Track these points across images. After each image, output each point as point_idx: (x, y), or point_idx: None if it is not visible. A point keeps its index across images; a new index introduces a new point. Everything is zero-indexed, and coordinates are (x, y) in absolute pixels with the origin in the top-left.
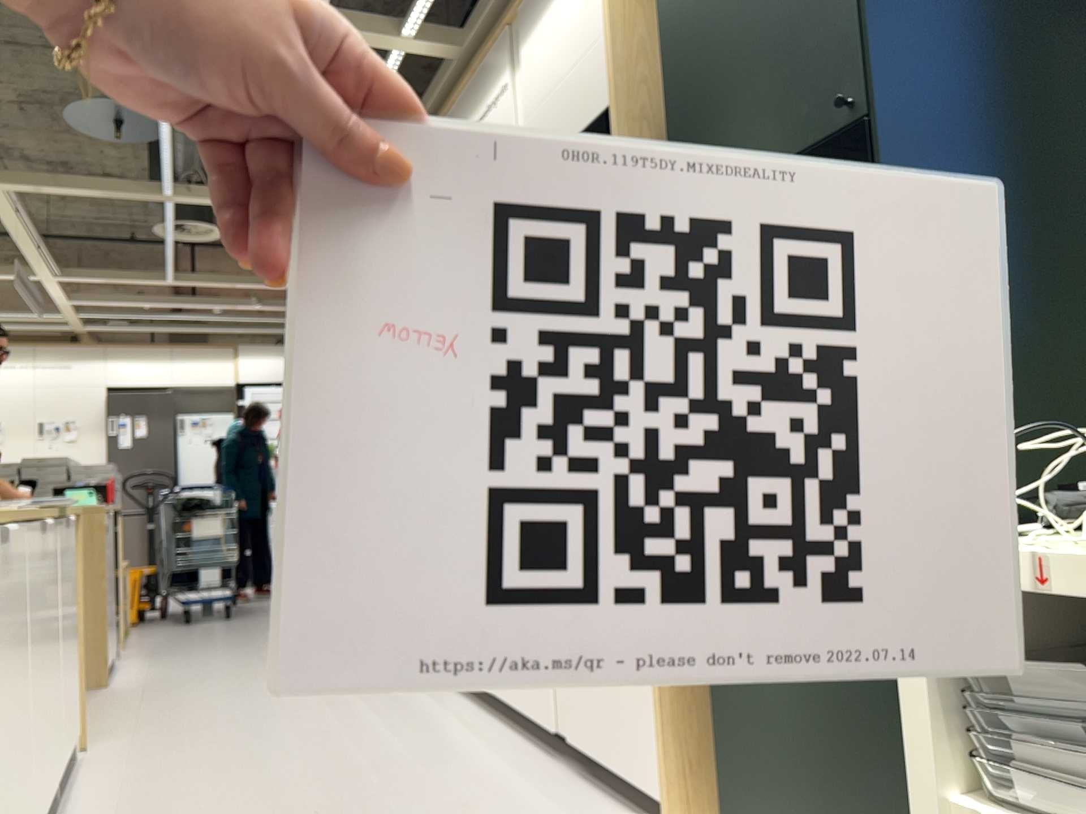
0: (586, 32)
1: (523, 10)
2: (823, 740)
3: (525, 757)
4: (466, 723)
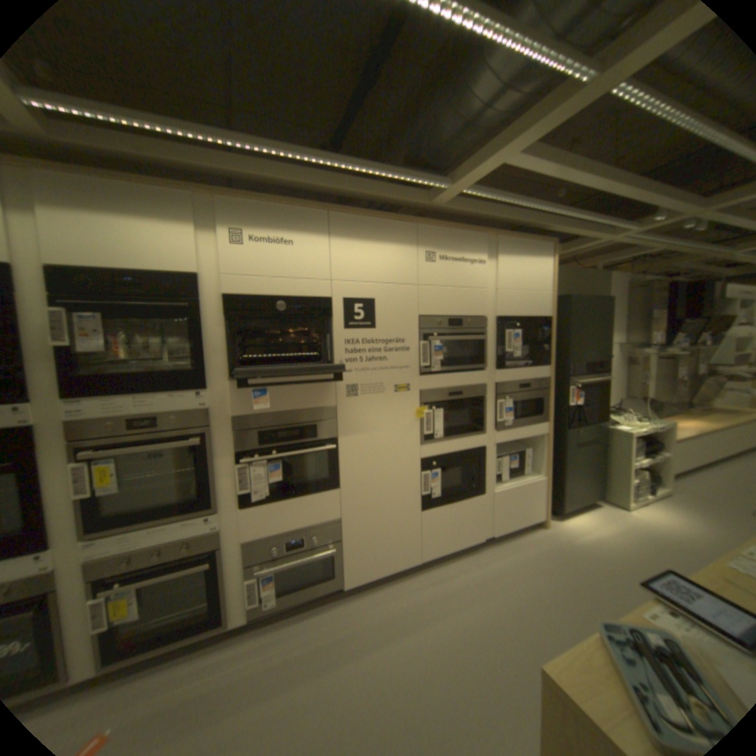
0: (540, 283)
1: (502, 240)
2: (587, 475)
3: (476, 562)
4: (425, 587)
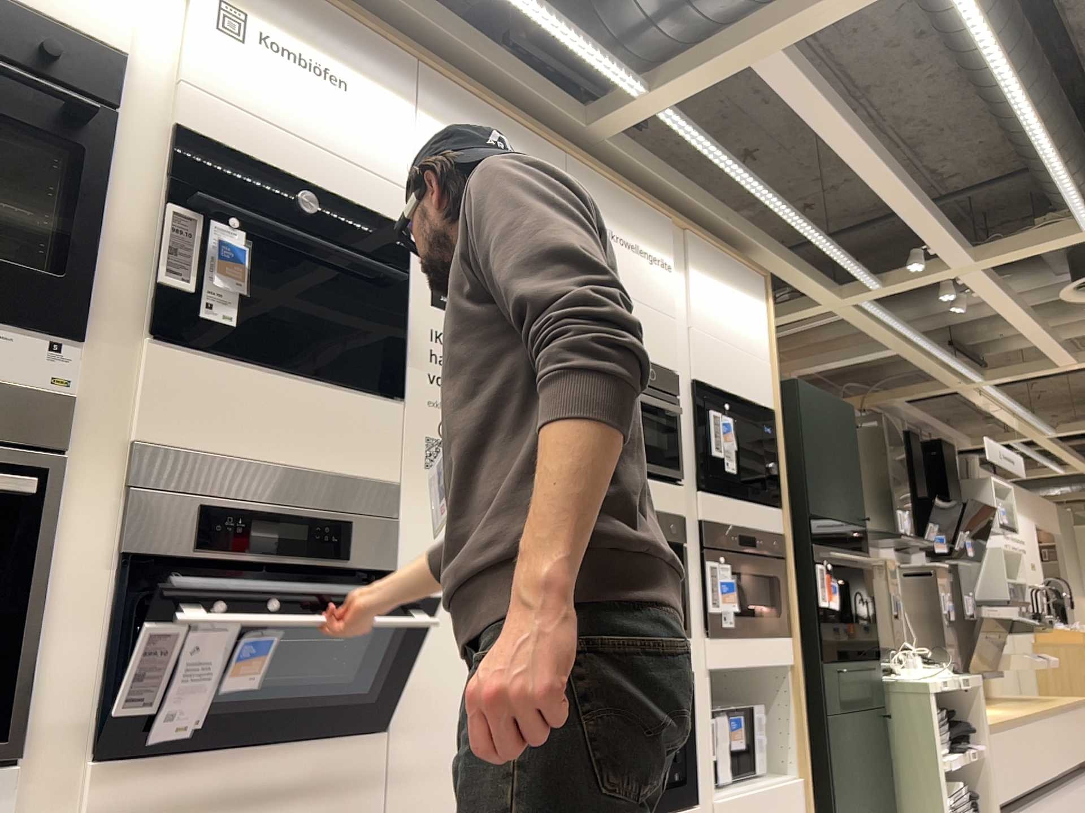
0: (752, 340)
1: (693, 240)
2: (865, 783)
3: None
4: None
